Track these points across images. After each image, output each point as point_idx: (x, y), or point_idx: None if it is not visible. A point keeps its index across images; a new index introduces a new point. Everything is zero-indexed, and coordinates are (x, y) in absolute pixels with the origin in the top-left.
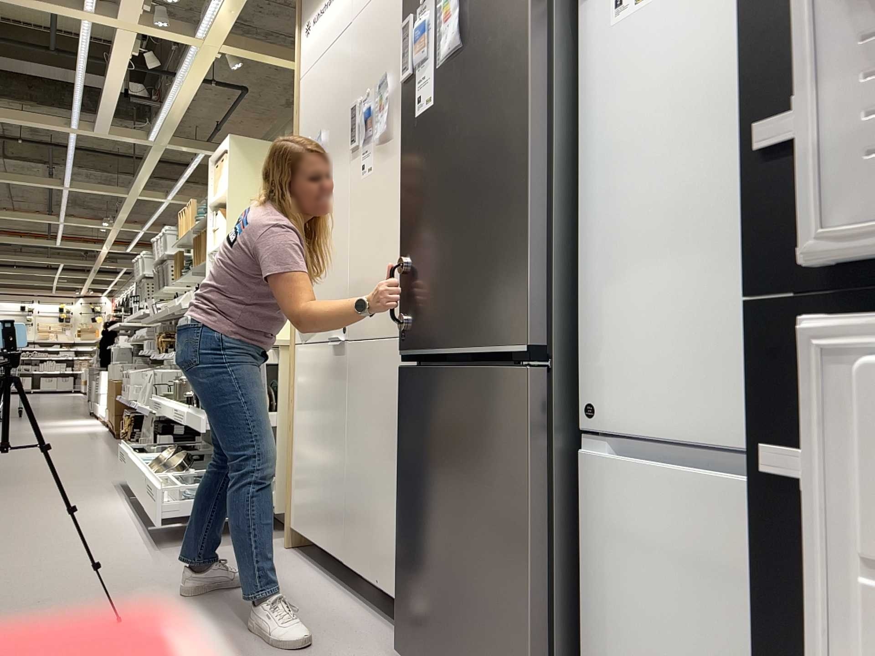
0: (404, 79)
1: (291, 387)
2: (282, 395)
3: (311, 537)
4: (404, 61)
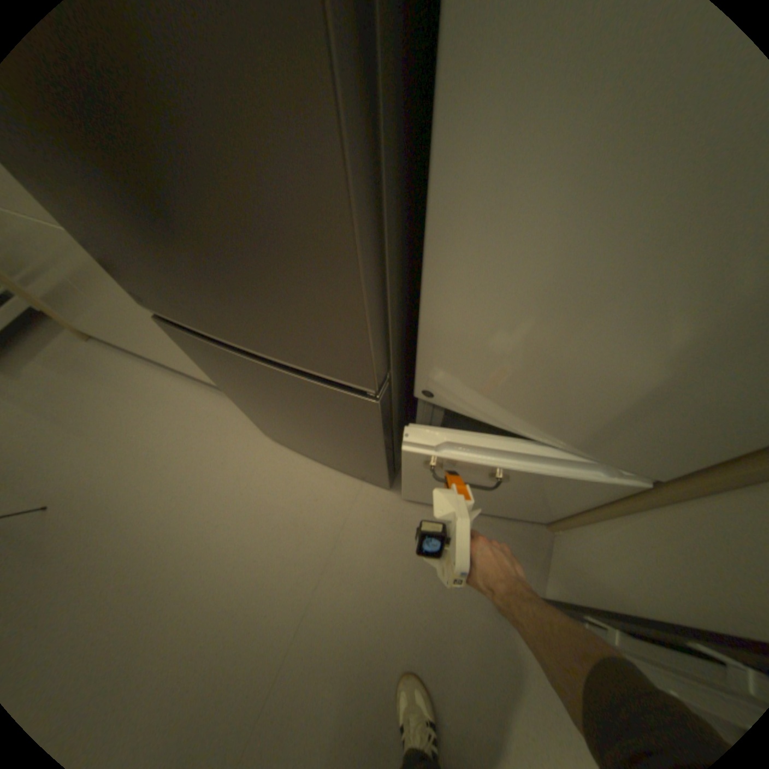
0: None
1: None
2: None
3: (108, 341)
4: None
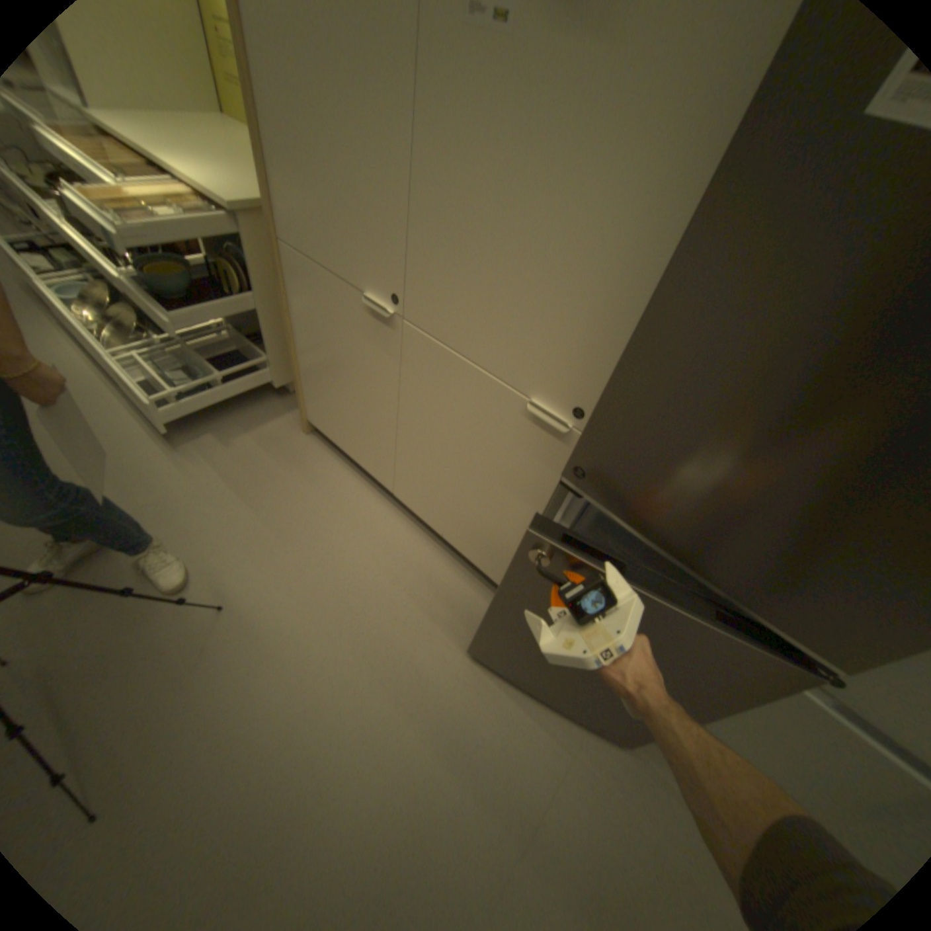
0: None
1: (285, 294)
2: (256, 274)
3: (343, 446)
4: None
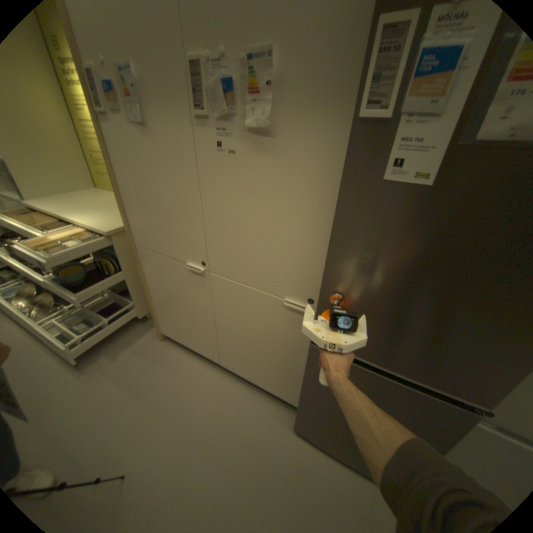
0: (368, 113)
1: (141, 270)
2: (123, 262)
3: (184, 343)
4: (375, 85)
